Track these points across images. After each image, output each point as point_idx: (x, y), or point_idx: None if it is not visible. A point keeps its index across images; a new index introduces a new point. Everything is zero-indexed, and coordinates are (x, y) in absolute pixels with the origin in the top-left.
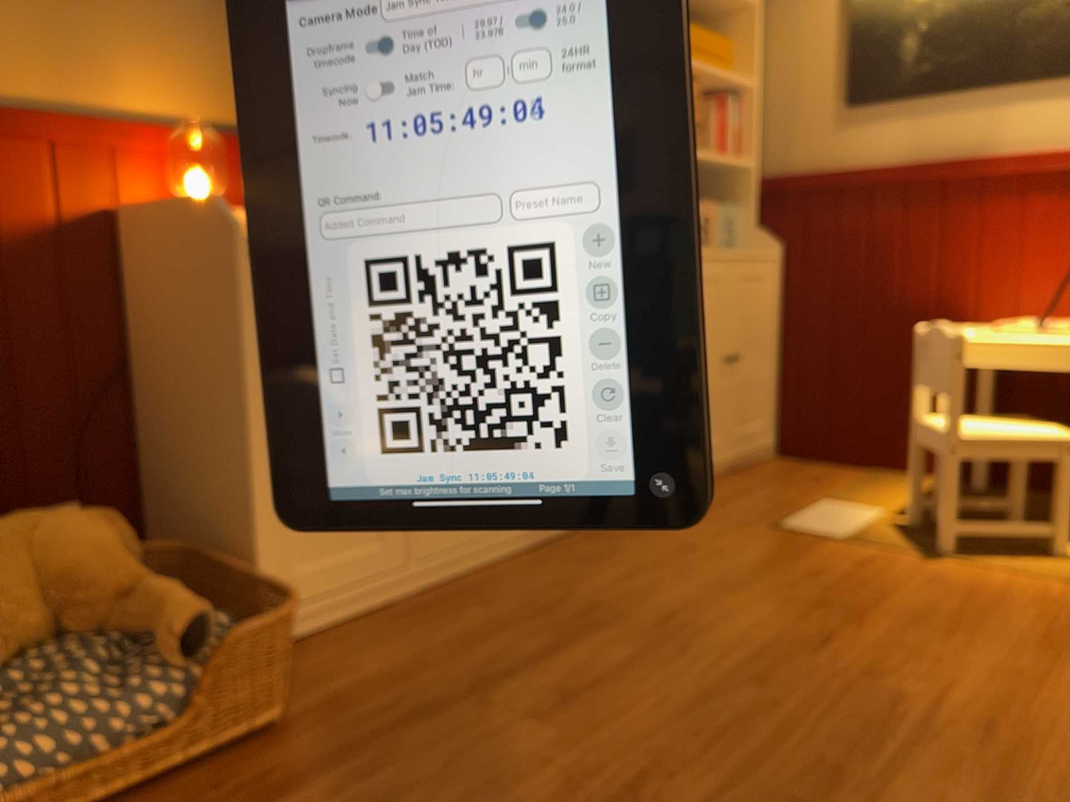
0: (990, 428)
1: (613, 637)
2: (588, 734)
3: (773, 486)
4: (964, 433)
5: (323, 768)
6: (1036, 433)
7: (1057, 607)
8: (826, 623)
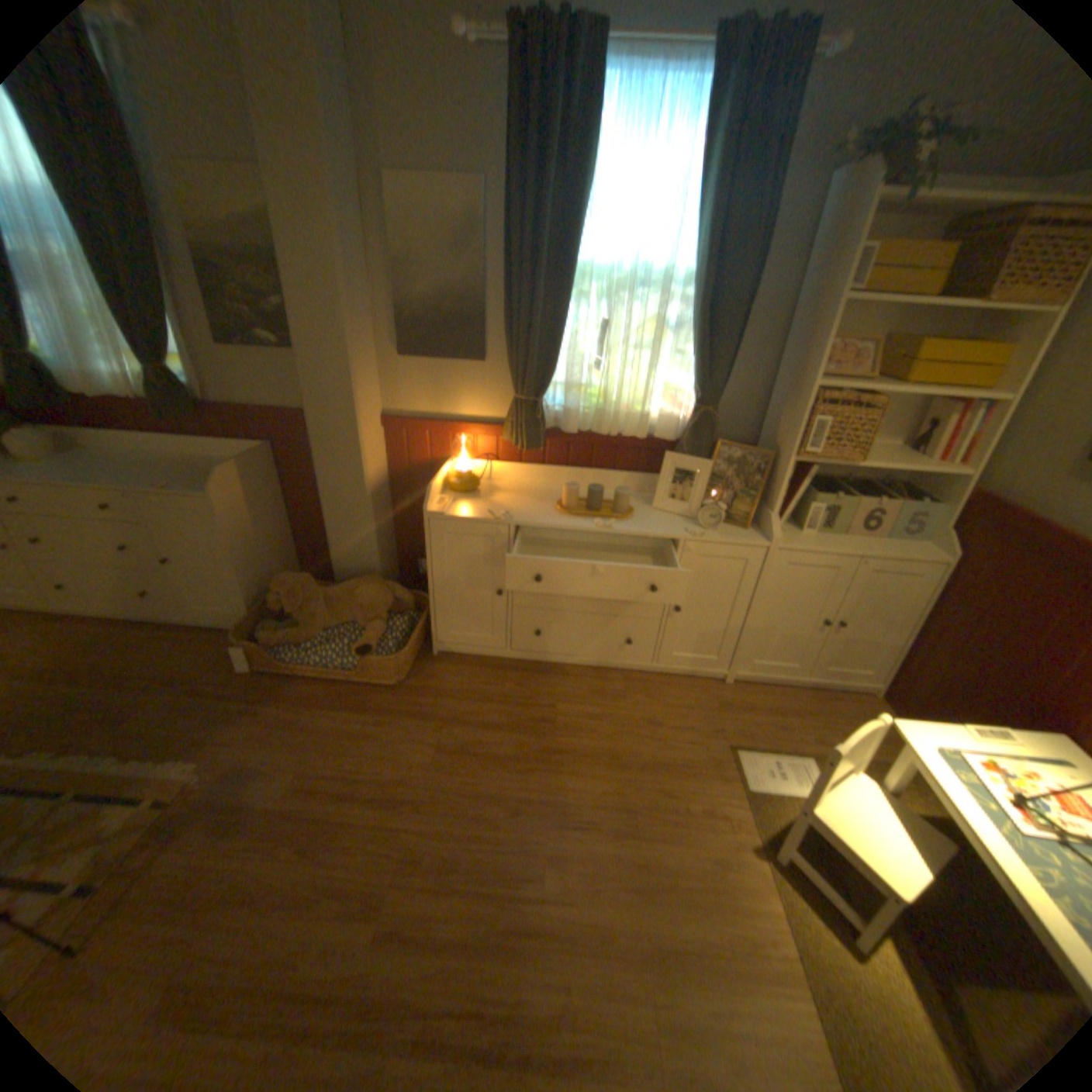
0: (866, 829)
1: (521, 742)
2: (437, 772)
3: (813, 723)
4: (826, 813)
5: (378, 713)
6: (888, 866)
7: (740, 957)
8: (603, 823)
